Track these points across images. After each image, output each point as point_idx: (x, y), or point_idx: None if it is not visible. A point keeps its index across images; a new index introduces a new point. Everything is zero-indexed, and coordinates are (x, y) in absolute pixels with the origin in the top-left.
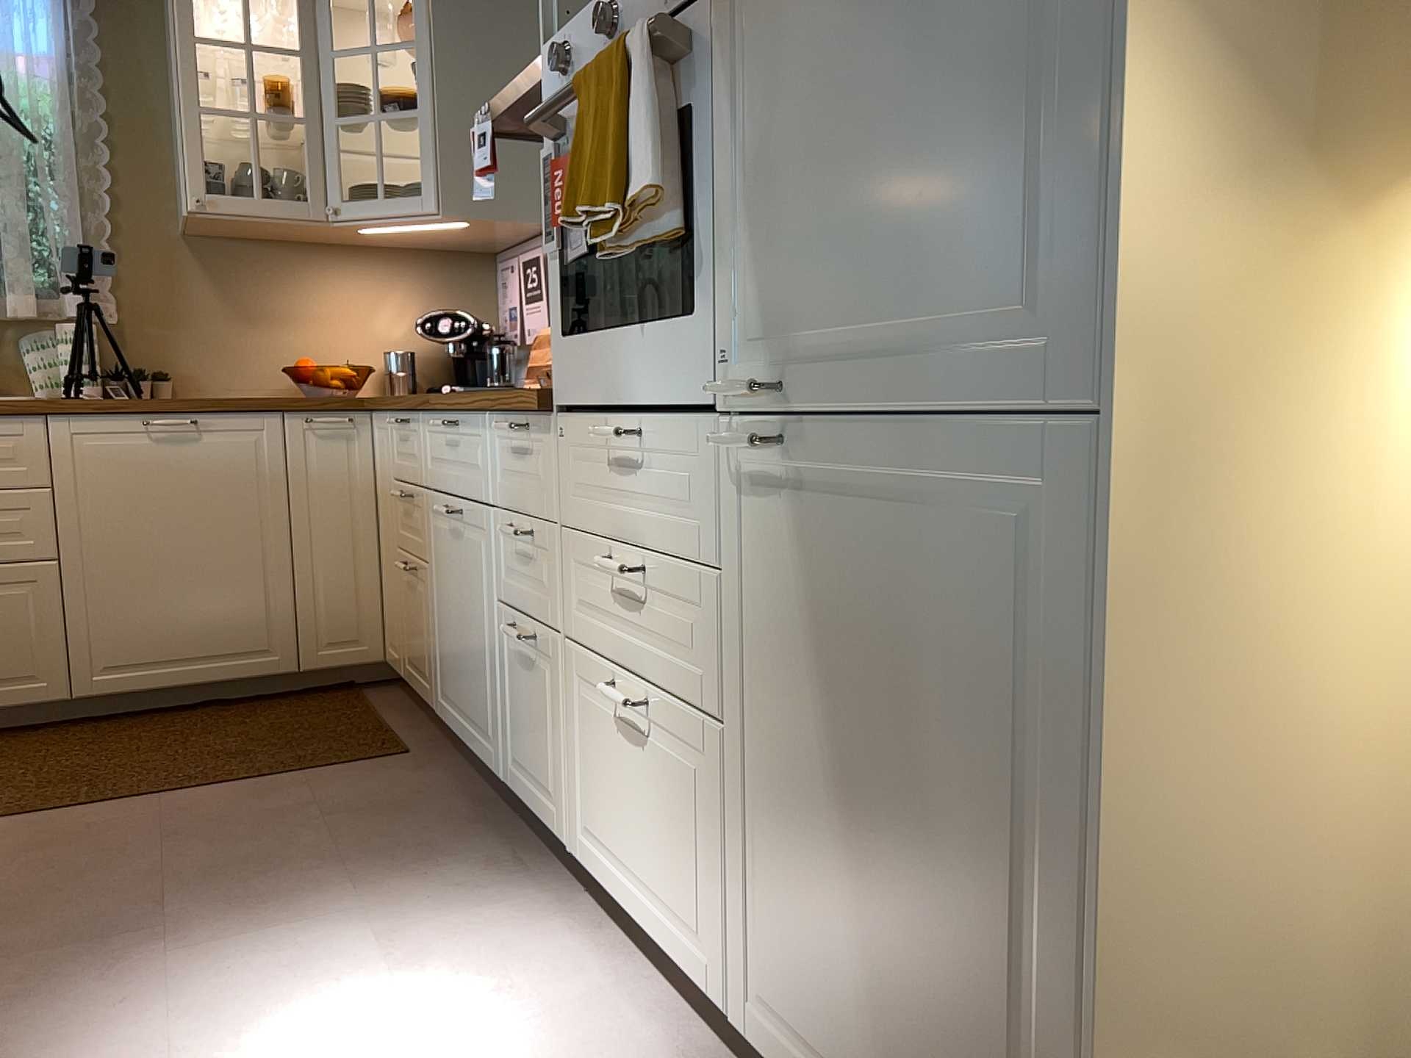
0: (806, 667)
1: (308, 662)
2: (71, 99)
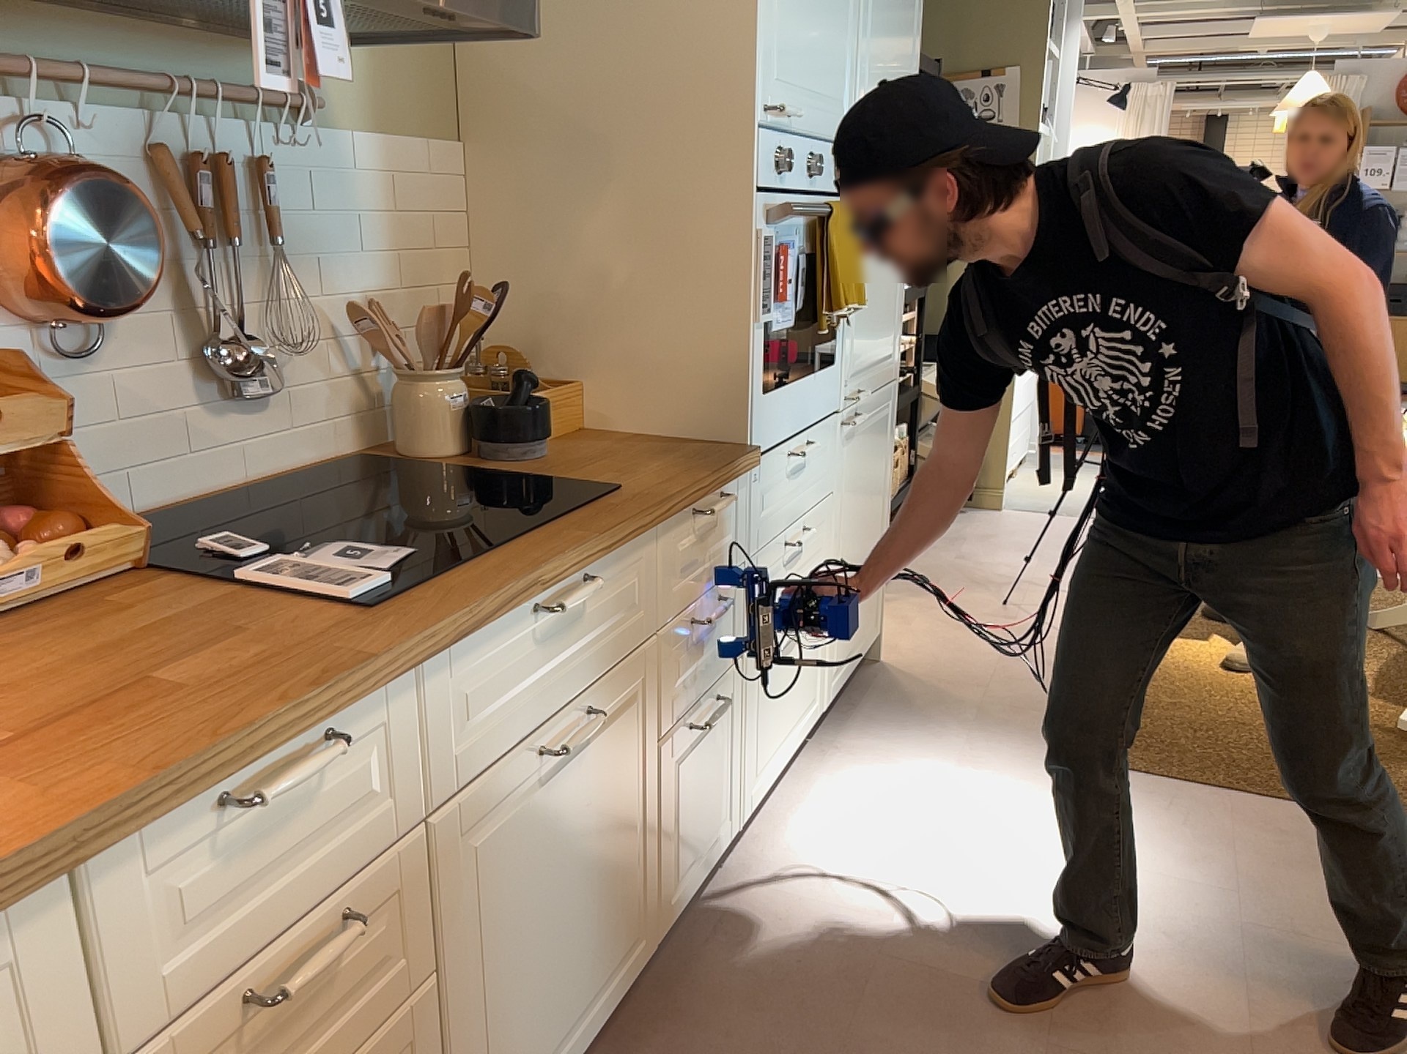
0: (852, 502)
1: None
2: None
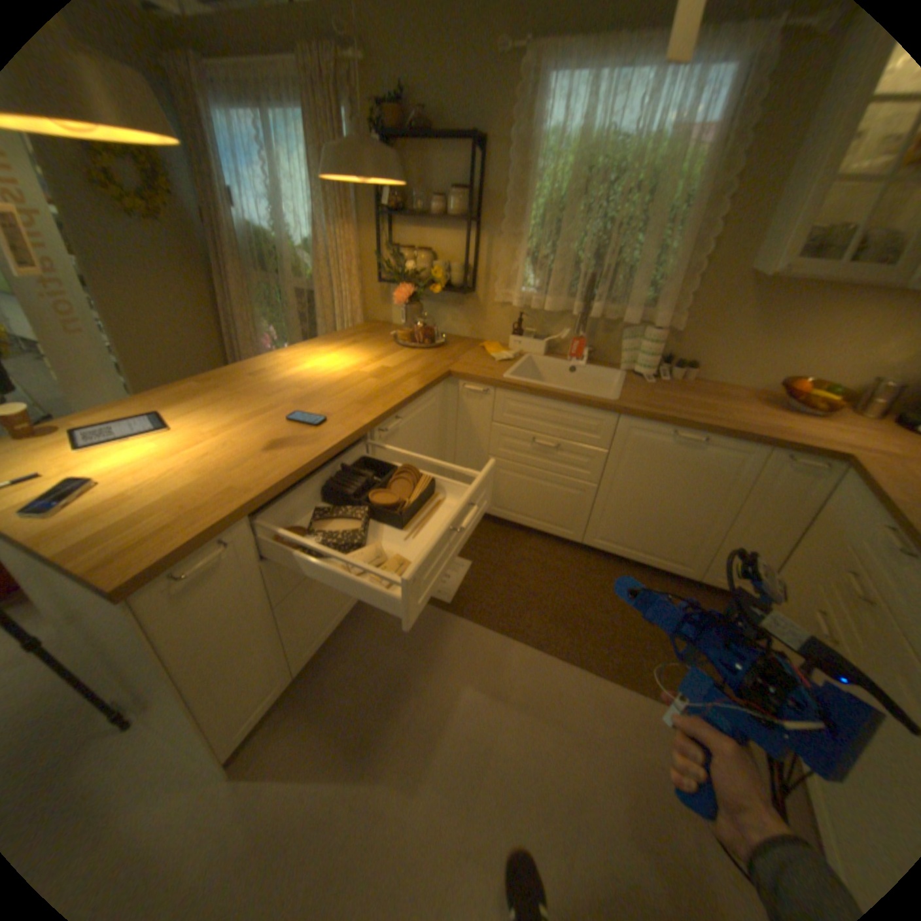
0: None
1: (710, 582)
2: (719, 161)
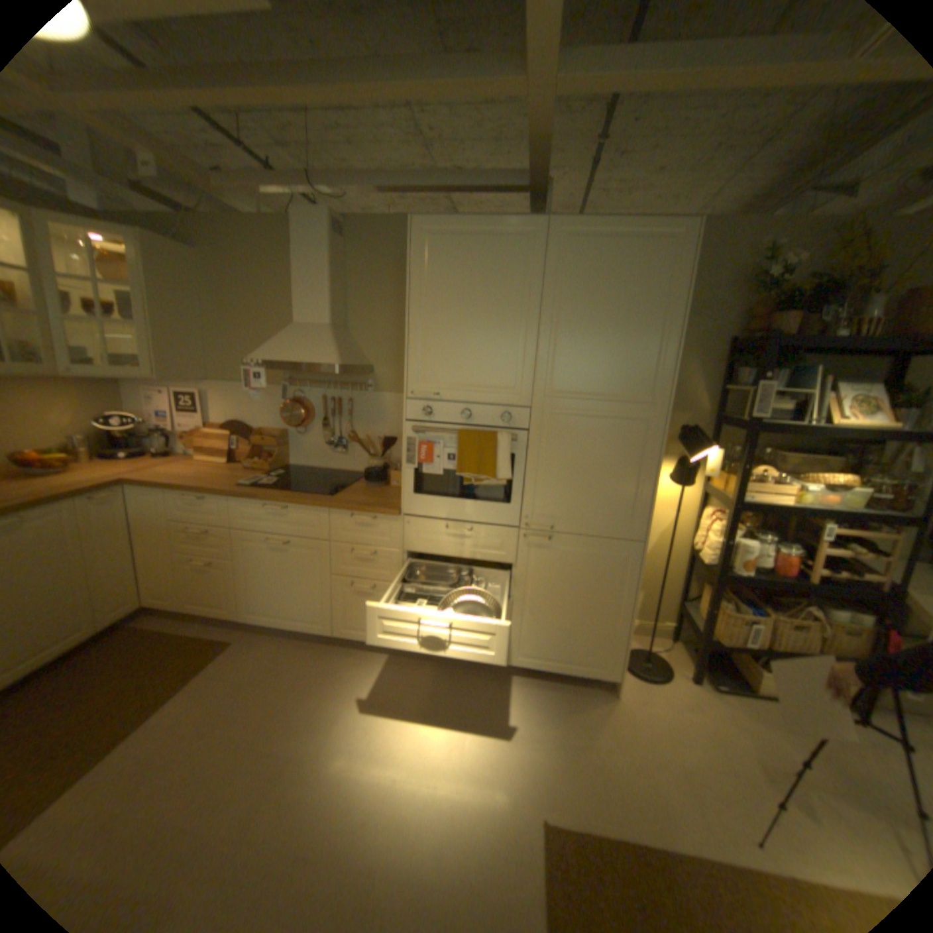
0: (548, 581)
1: (104, 627)
2: None
